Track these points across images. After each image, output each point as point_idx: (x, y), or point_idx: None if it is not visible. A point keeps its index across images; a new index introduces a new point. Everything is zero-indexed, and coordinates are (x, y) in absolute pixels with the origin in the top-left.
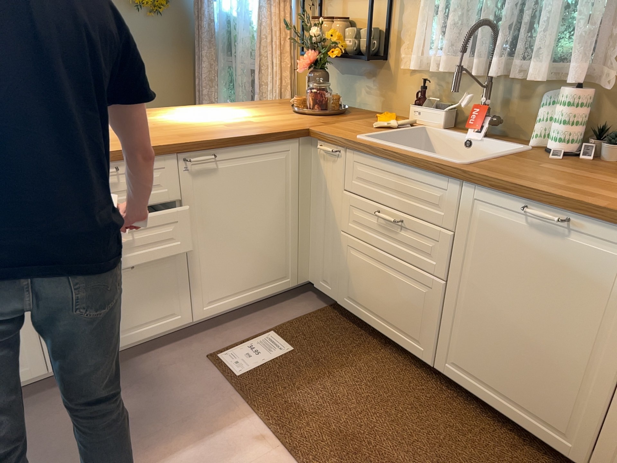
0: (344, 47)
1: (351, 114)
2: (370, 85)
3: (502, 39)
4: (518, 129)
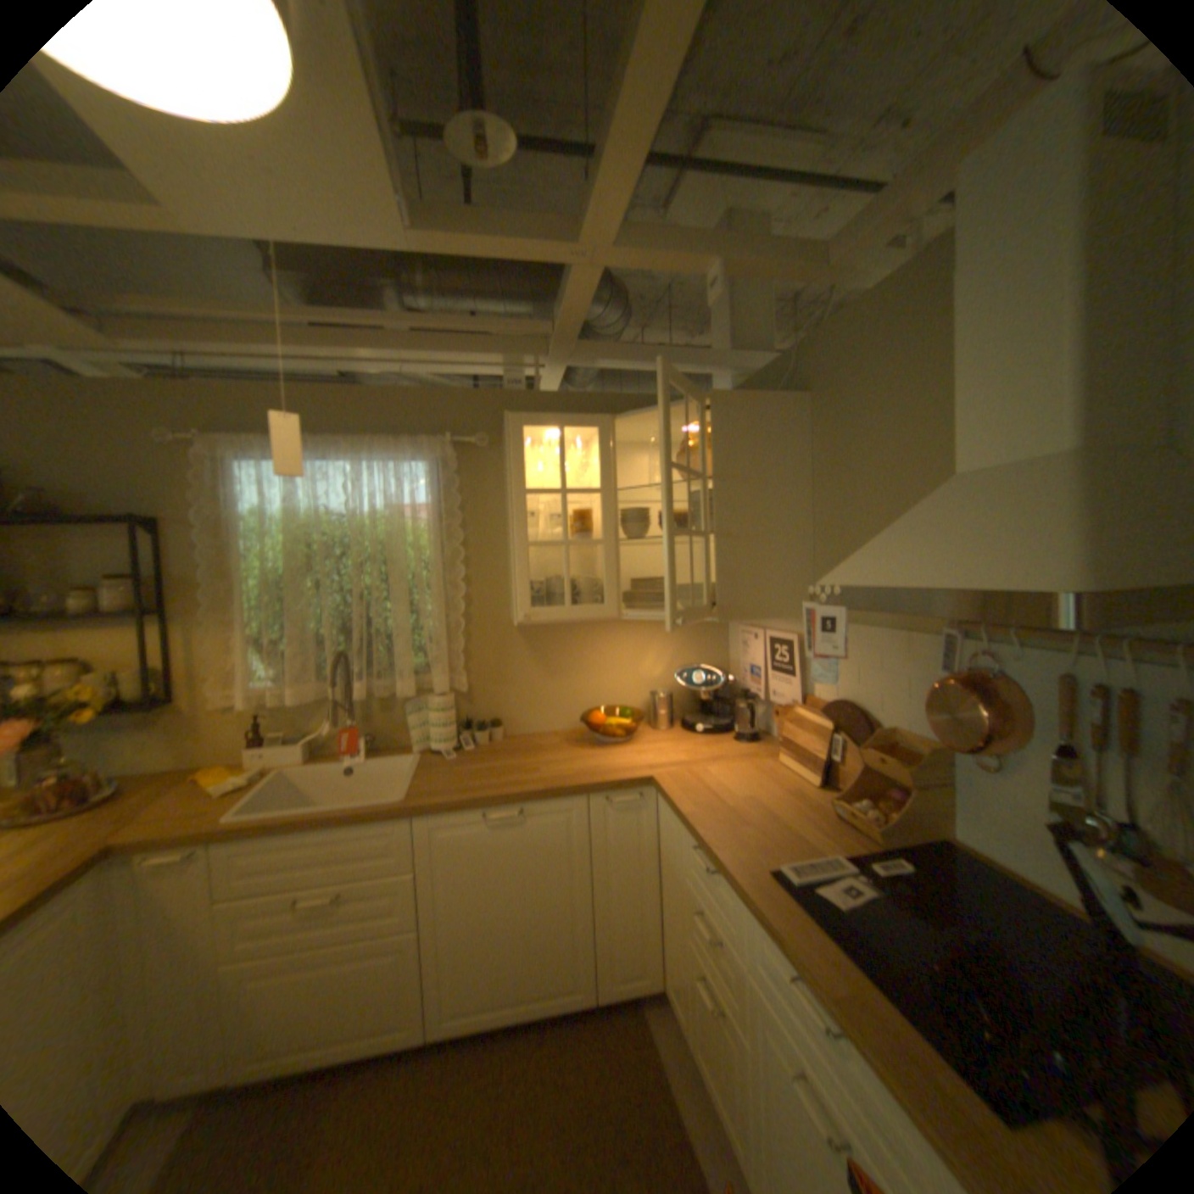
0: (99, 703)
1: (129, 792)
2: (144, 740)
3: (357, 664)
4: (389, 740)
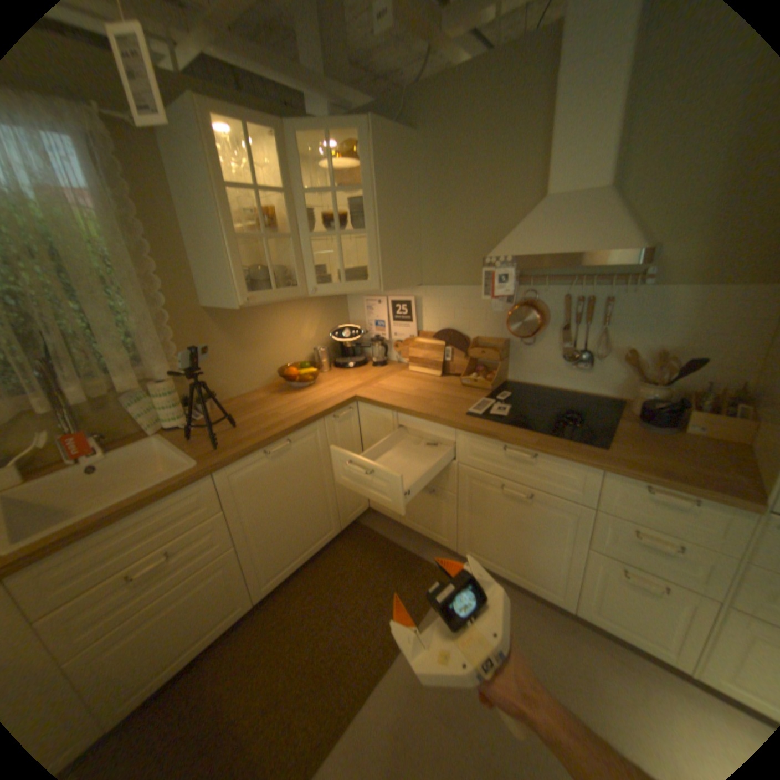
0: None
1: None
2: None
3: (59, 370)
4: (111, 434)
